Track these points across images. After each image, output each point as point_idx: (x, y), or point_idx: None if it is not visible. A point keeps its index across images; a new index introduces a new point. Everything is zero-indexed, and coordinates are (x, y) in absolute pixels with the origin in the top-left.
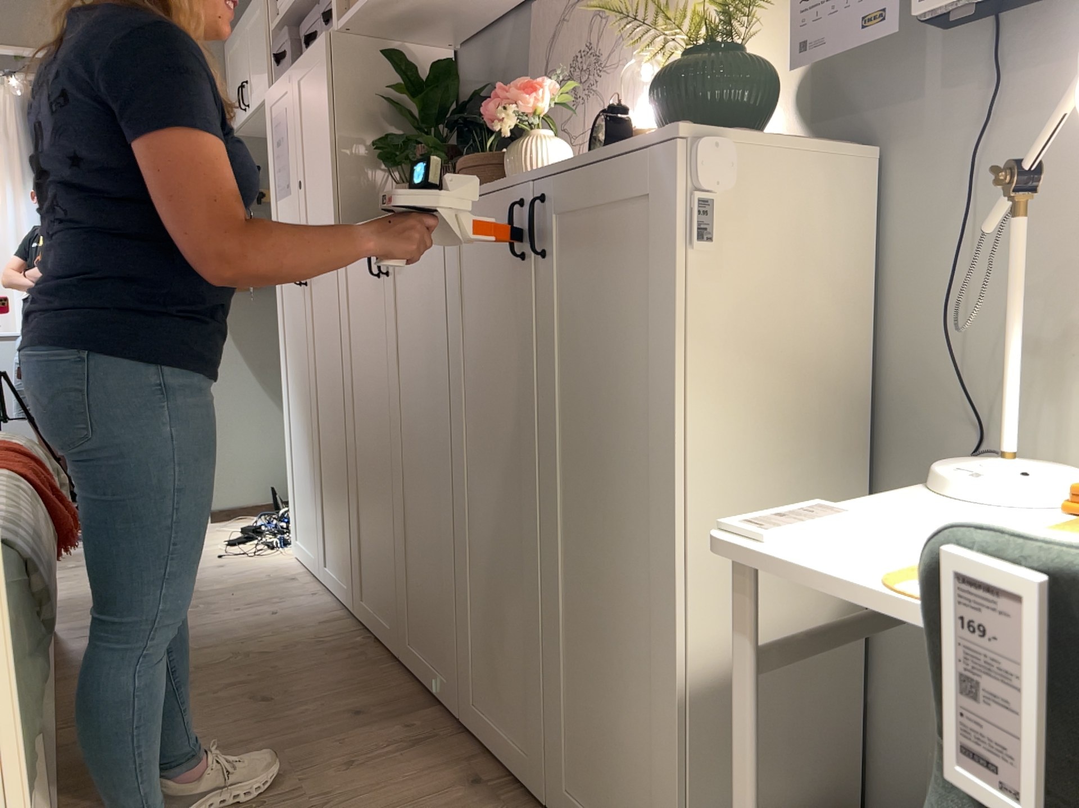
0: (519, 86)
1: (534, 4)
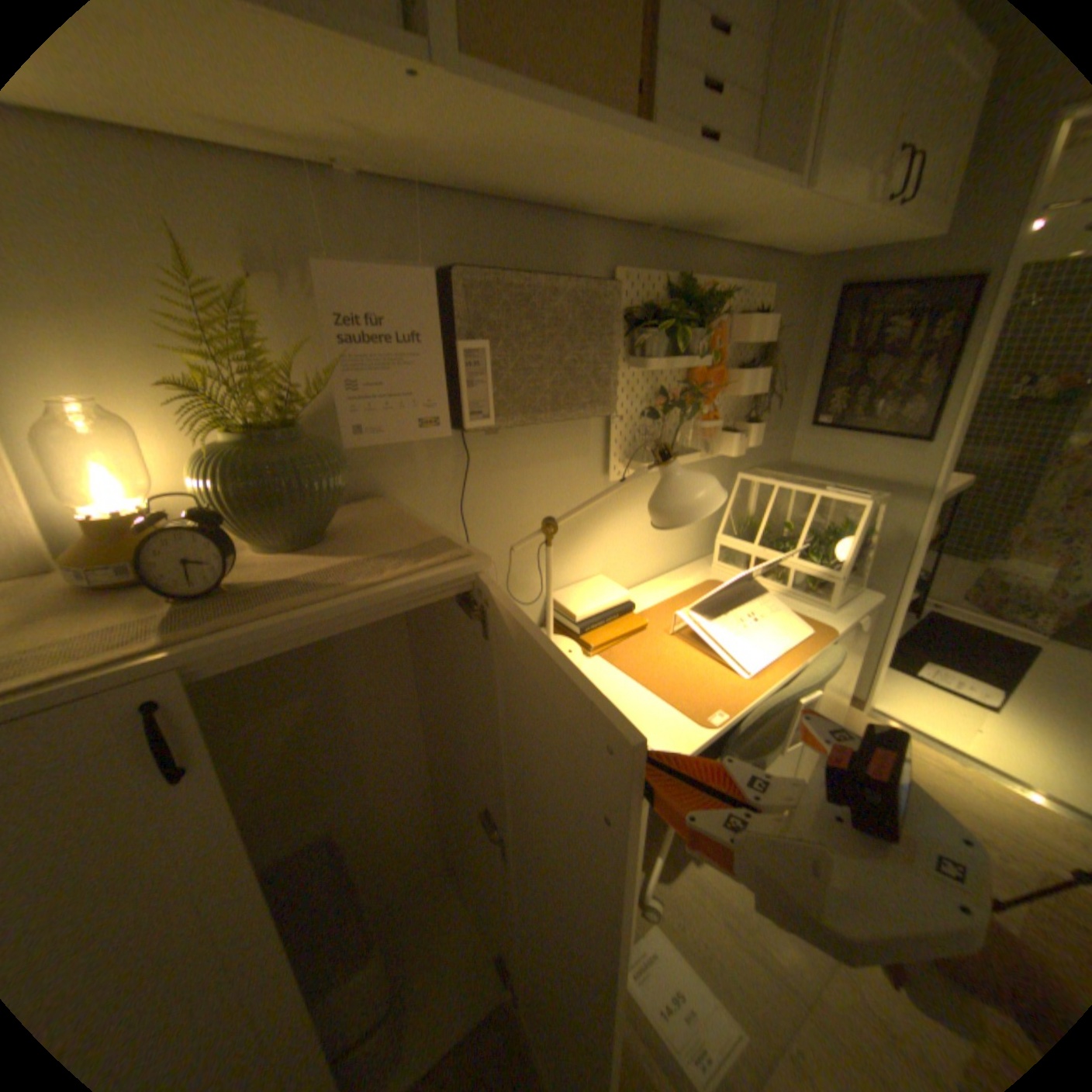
0: None
1: None
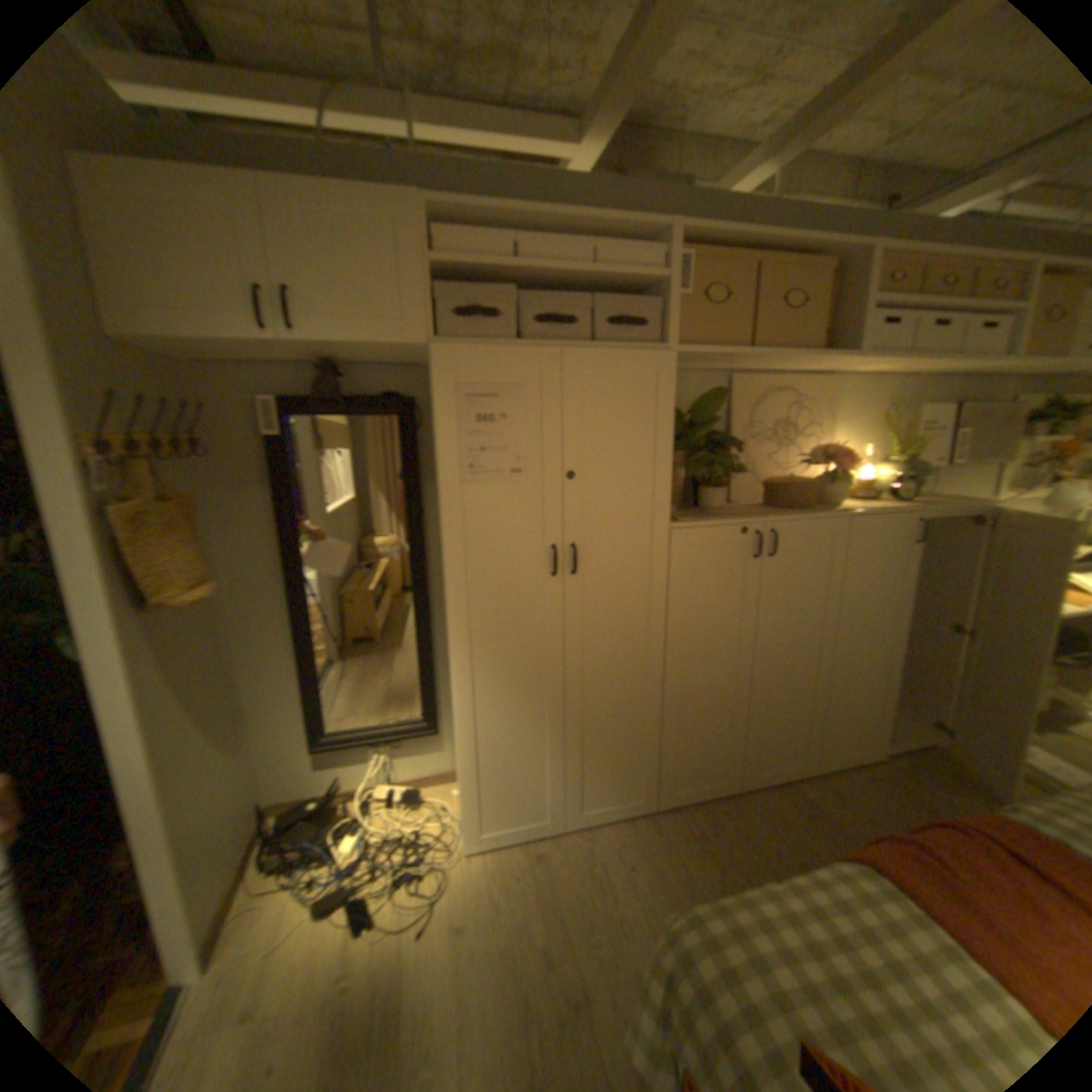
0: (851, 454)
1: (725, 375)
